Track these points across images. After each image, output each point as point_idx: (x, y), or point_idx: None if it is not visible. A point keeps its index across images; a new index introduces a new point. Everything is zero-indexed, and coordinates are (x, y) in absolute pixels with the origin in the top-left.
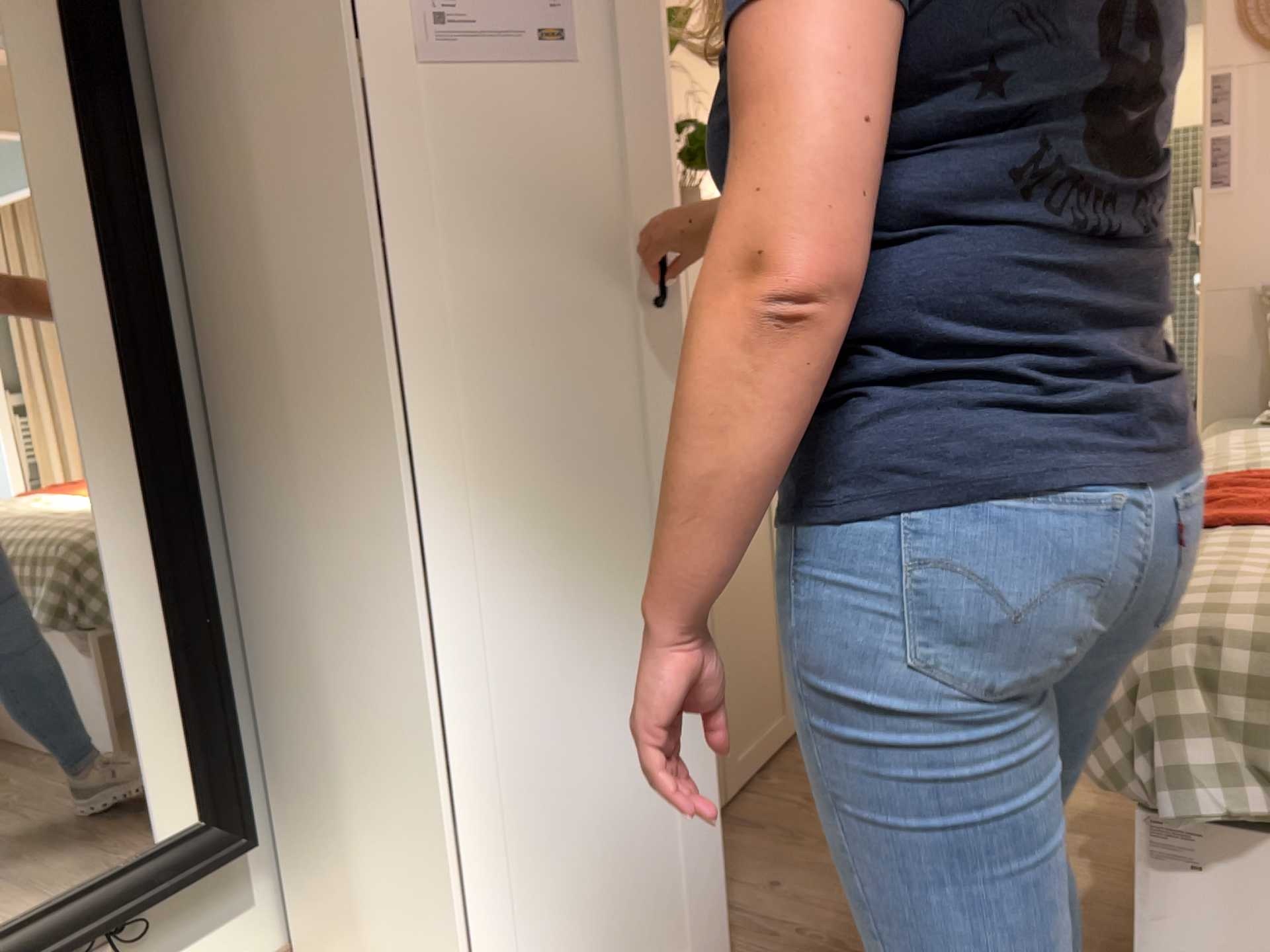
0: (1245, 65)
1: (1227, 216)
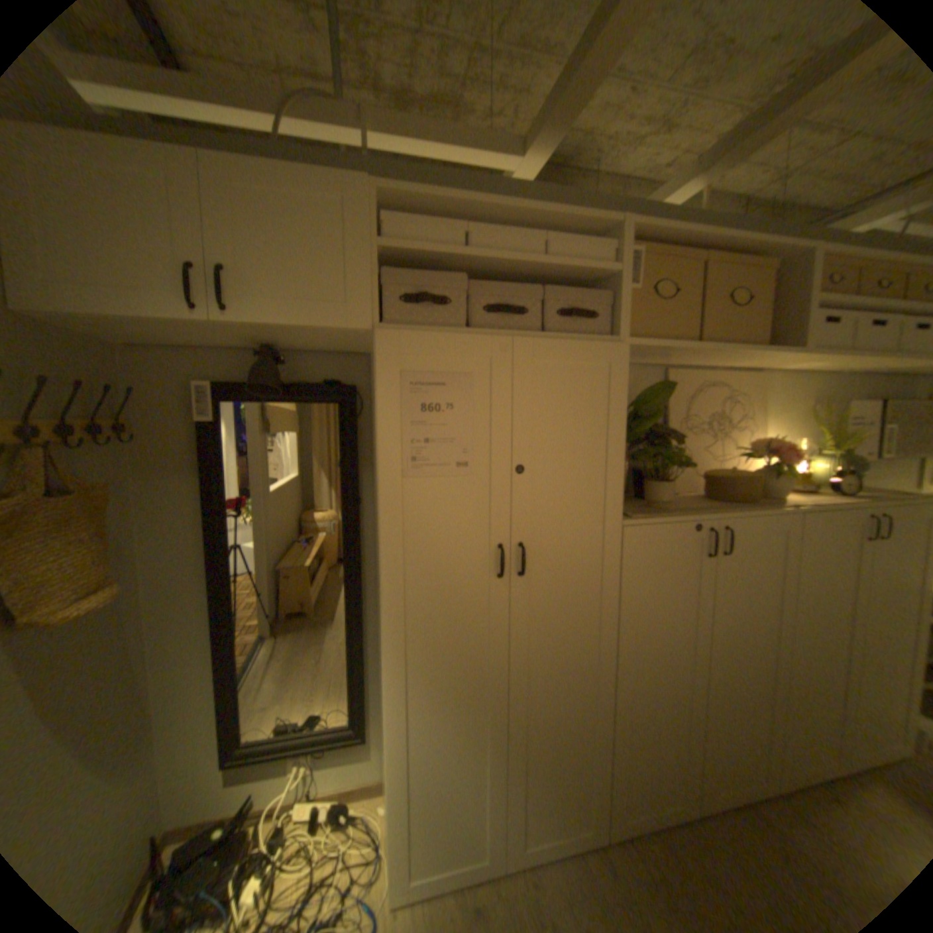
0: None
1: None
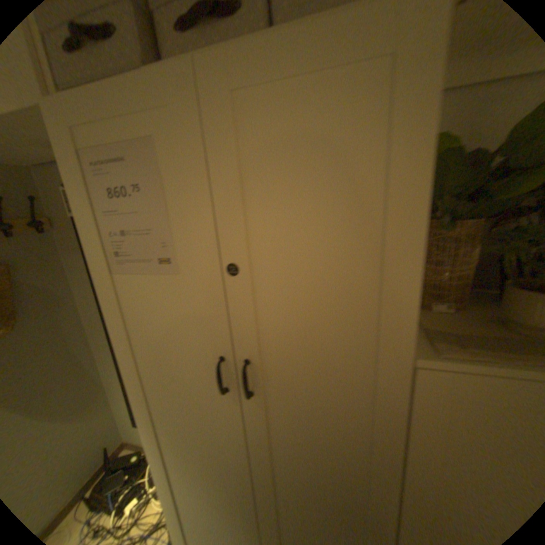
0: None
1: None
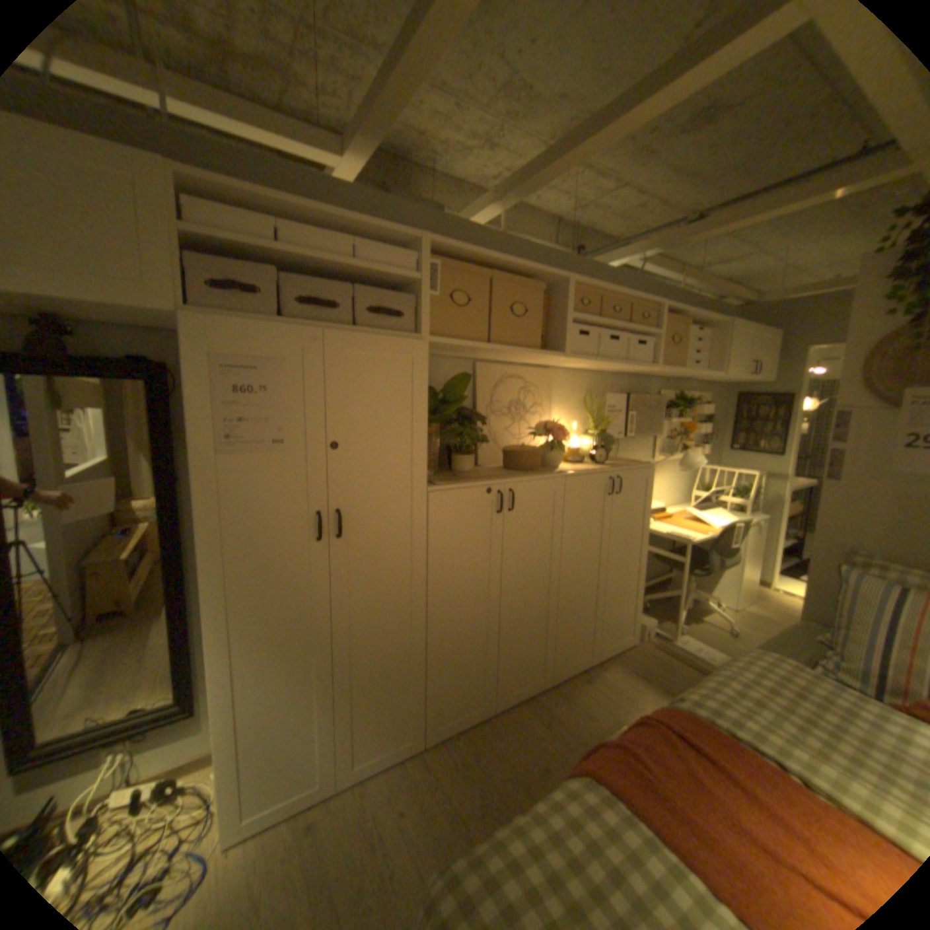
0: (862, 408)
1: (834, 498)
